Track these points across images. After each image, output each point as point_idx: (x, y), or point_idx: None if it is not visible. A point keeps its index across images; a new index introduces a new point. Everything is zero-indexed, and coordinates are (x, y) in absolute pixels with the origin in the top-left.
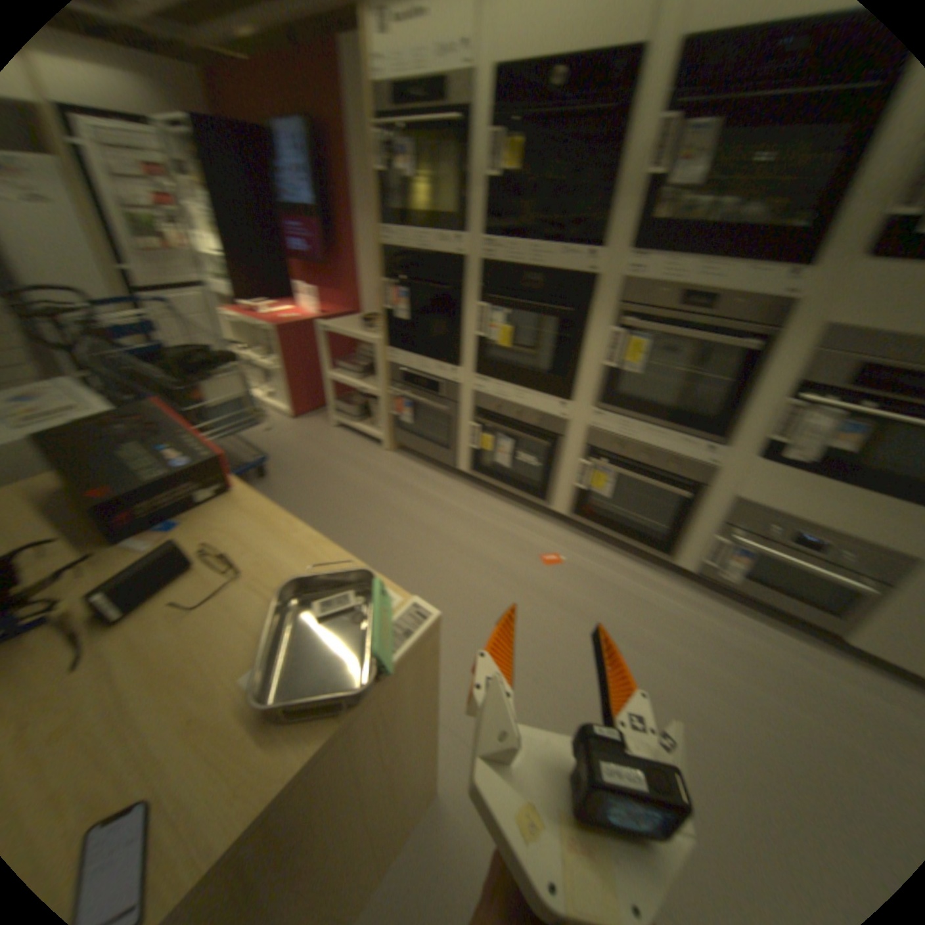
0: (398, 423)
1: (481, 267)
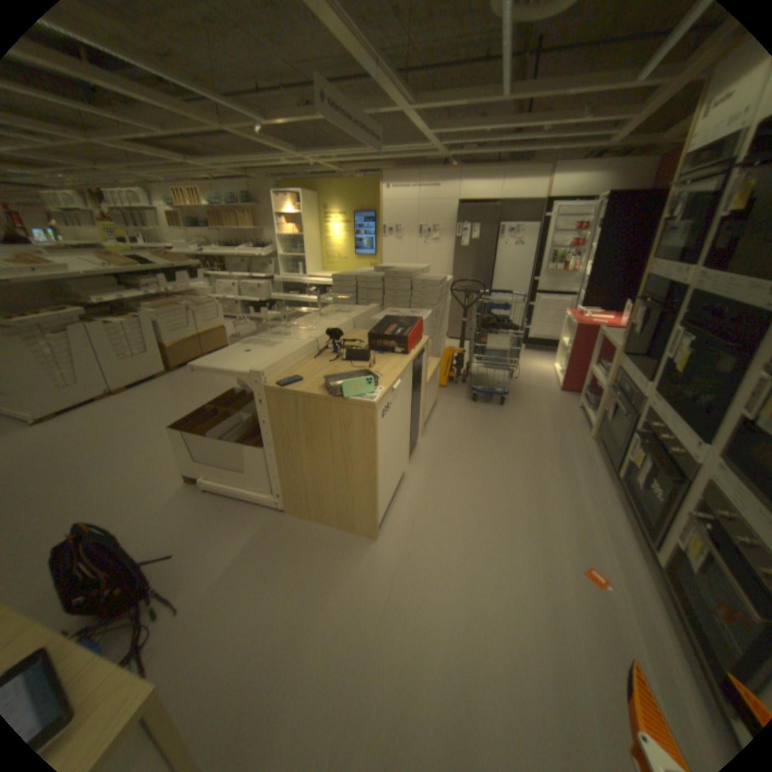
0: (608, 419)
1: (693, 295)
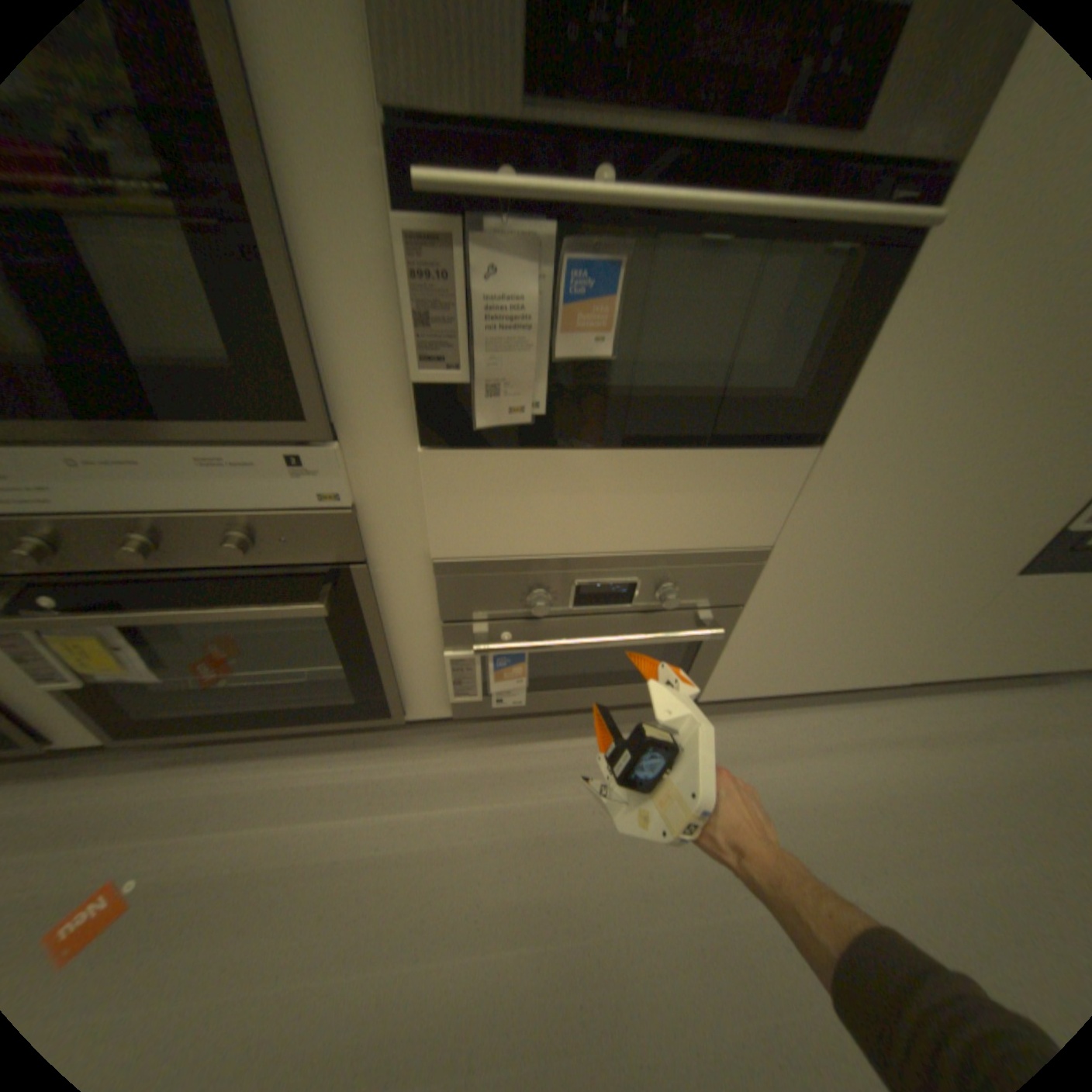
0: None
1: None
